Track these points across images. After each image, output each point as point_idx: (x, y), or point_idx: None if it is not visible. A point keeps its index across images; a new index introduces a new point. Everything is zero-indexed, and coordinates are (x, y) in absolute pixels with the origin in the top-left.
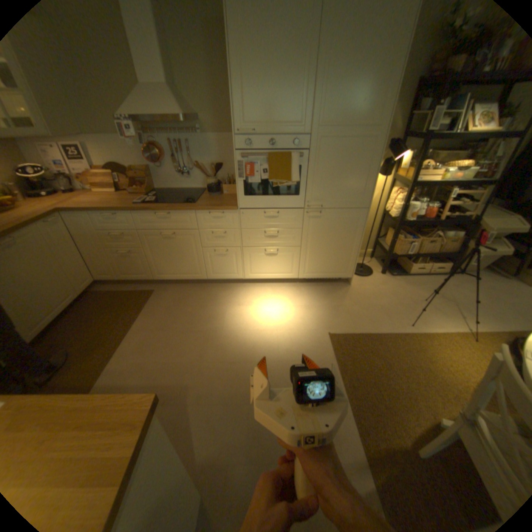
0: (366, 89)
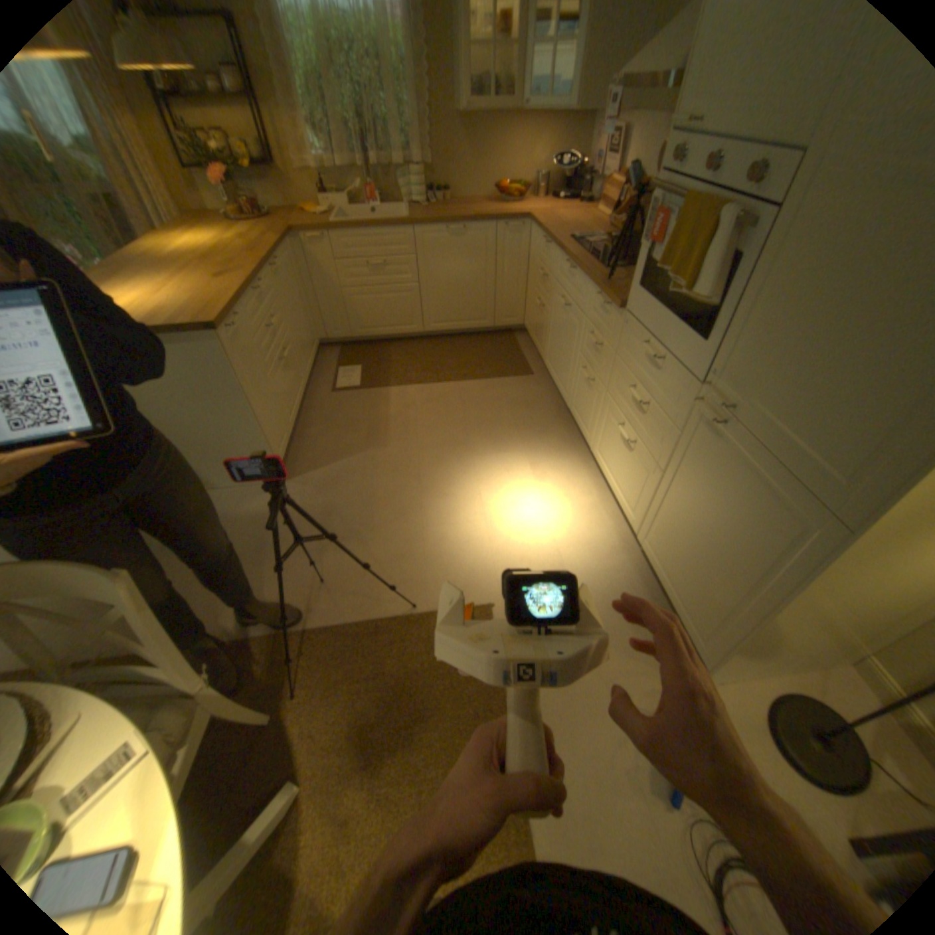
0: None
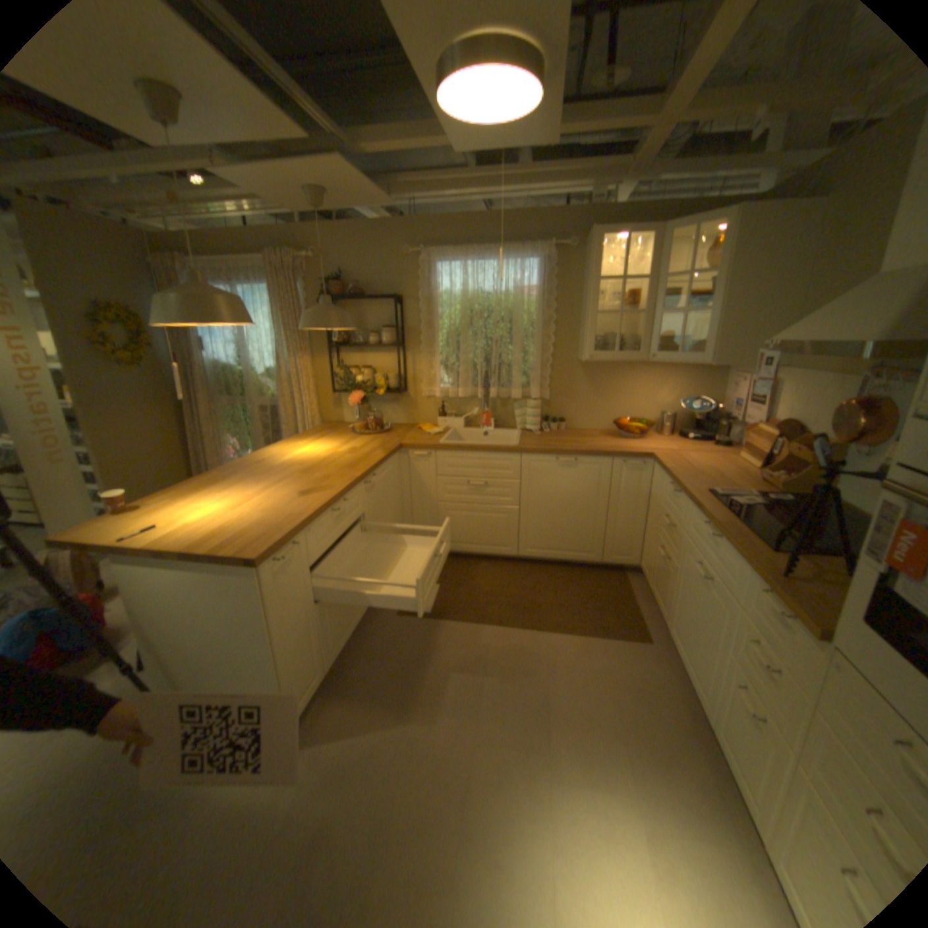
0: None
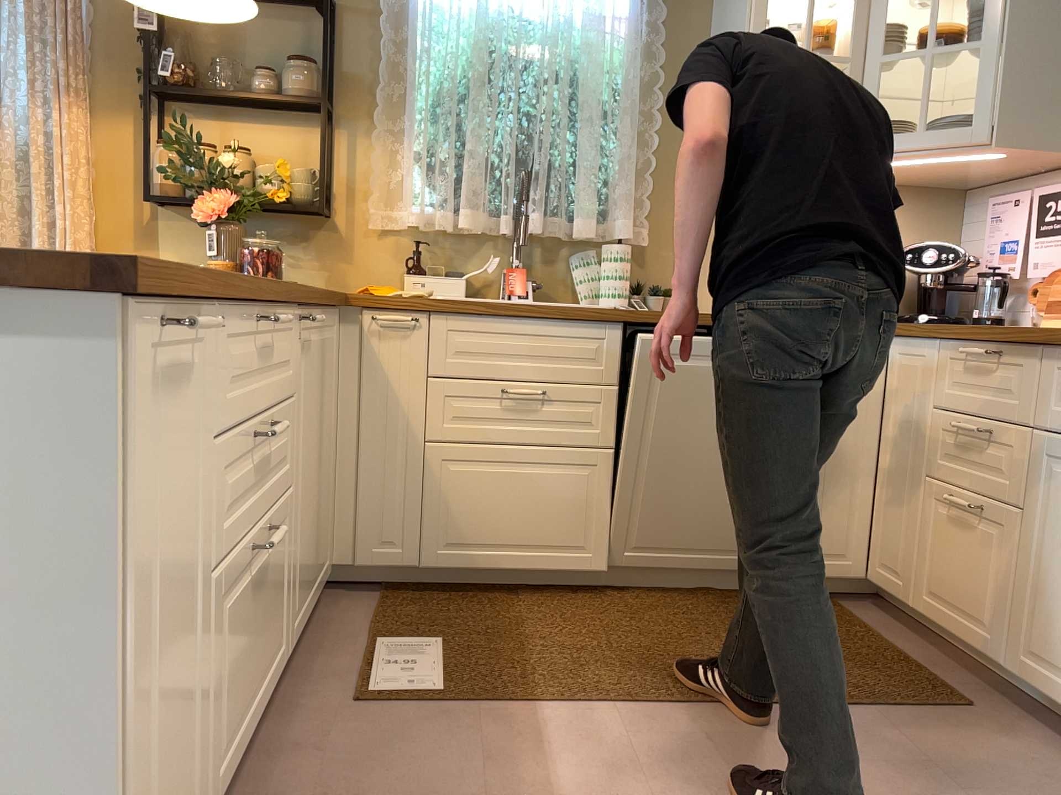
0: None
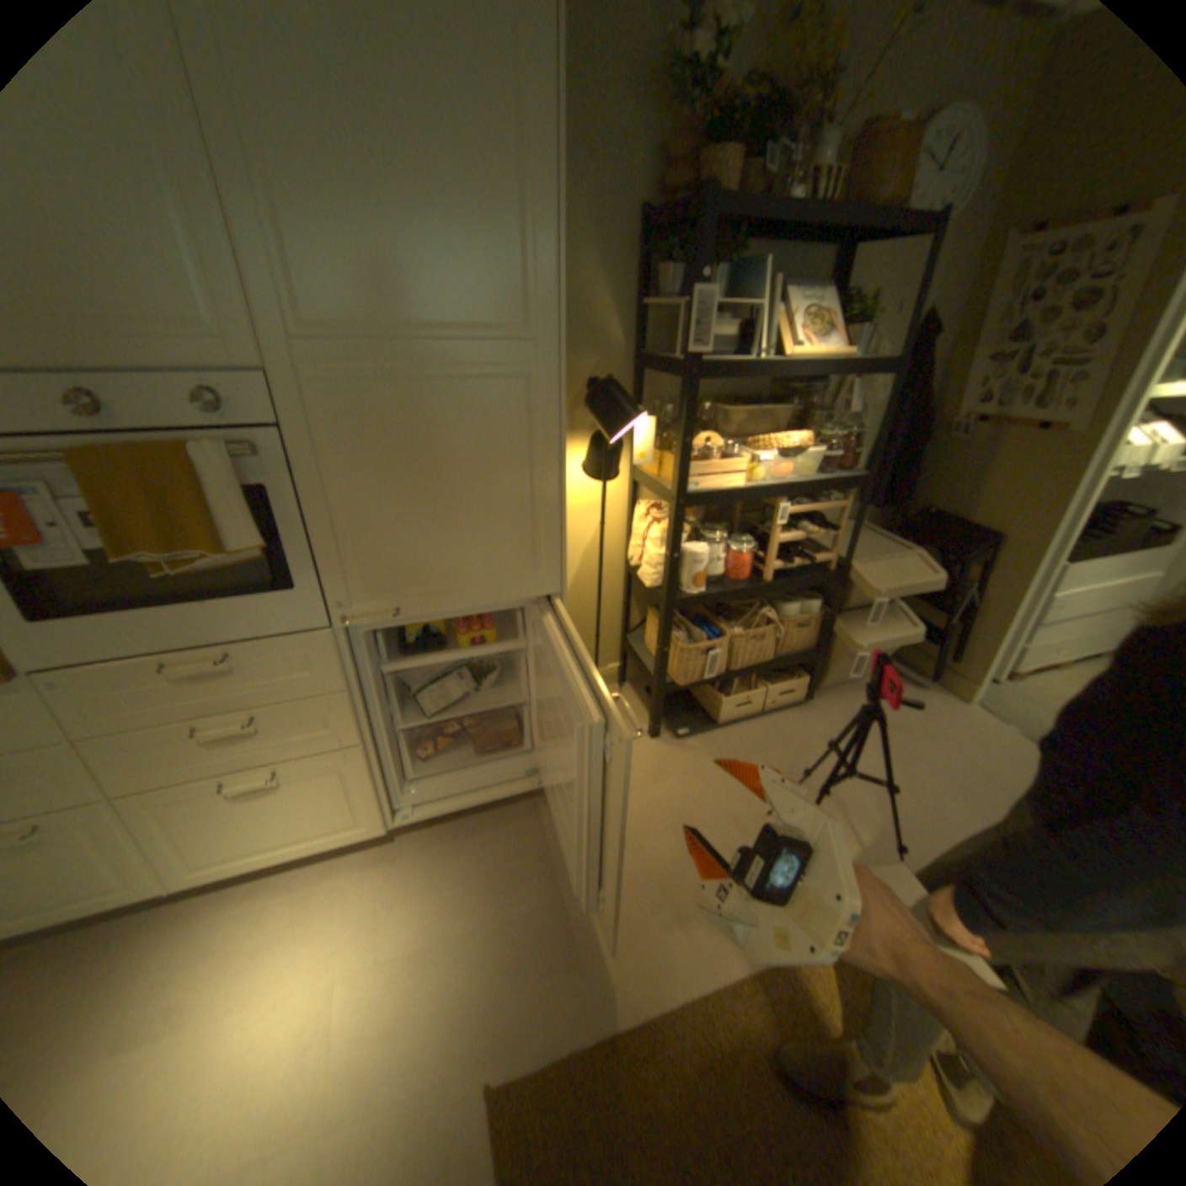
0: (446, 205)
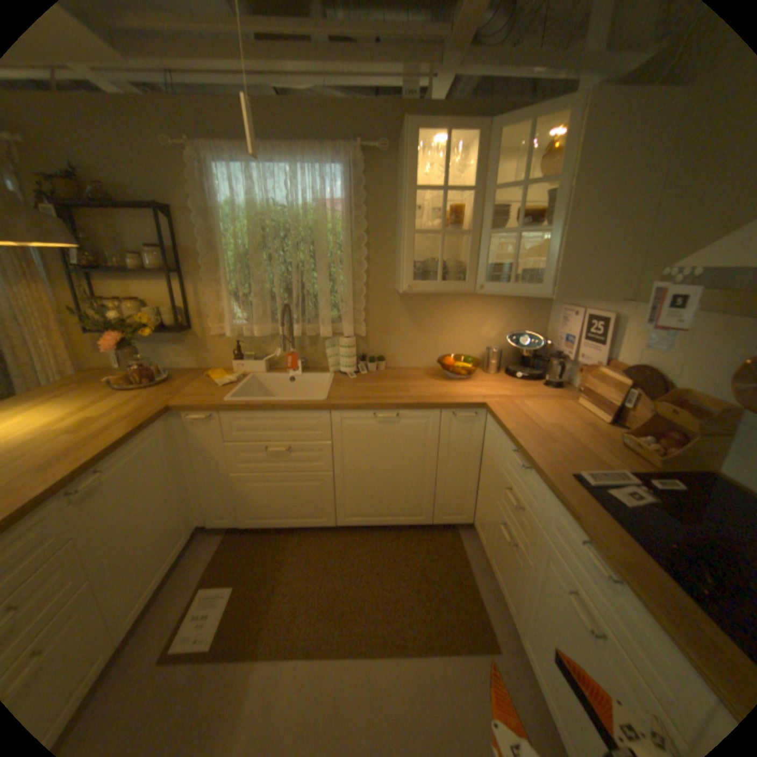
0: None
